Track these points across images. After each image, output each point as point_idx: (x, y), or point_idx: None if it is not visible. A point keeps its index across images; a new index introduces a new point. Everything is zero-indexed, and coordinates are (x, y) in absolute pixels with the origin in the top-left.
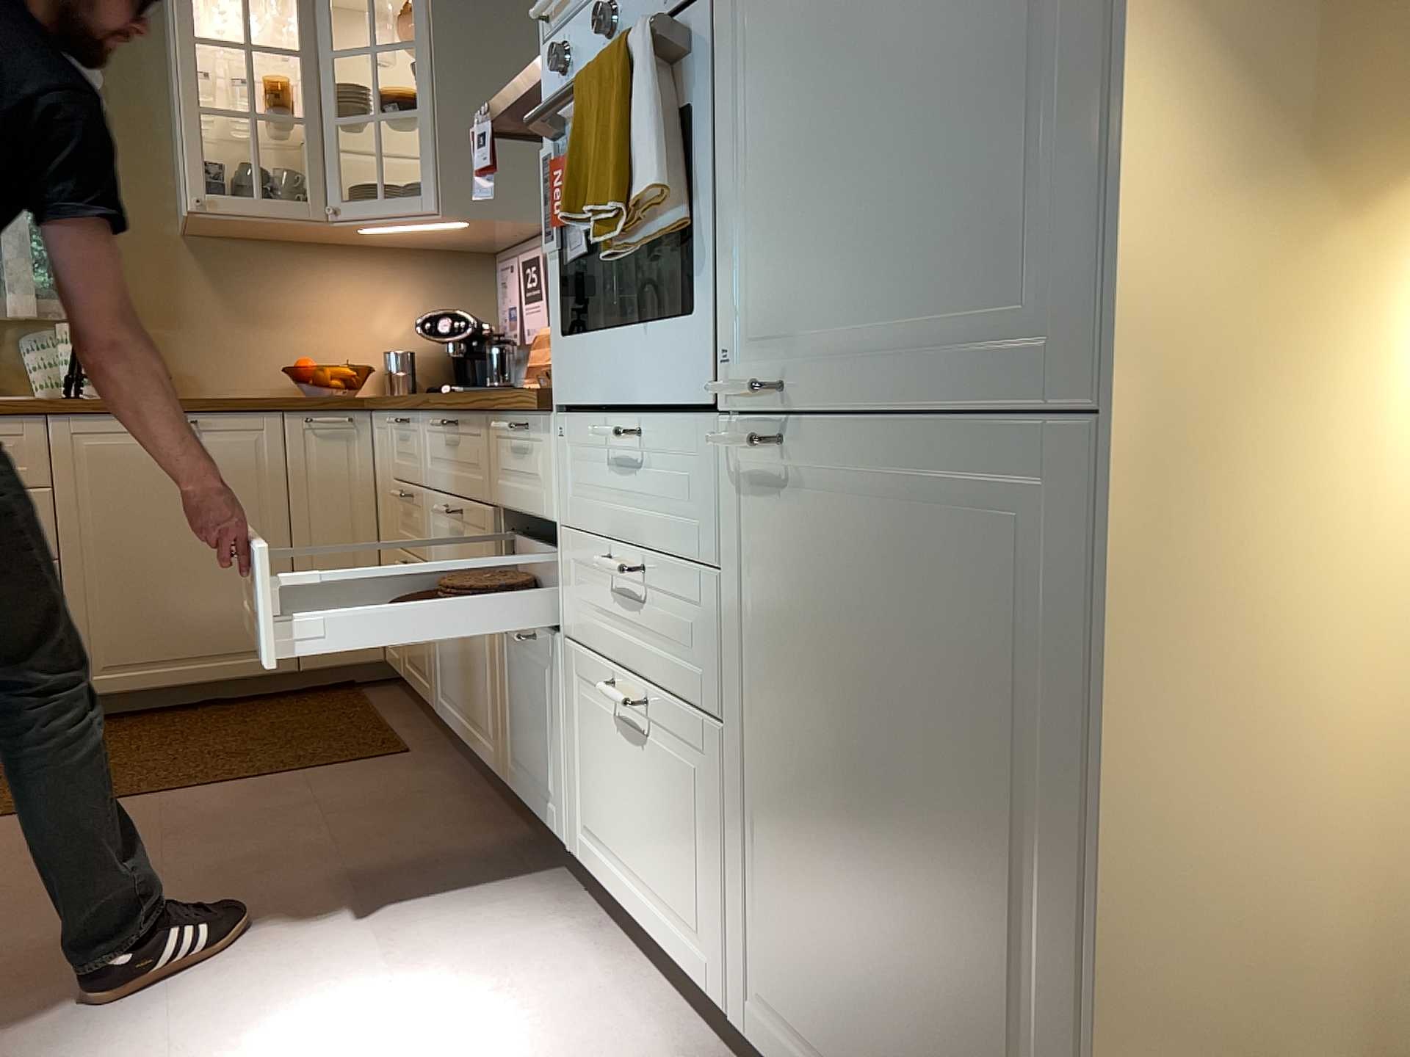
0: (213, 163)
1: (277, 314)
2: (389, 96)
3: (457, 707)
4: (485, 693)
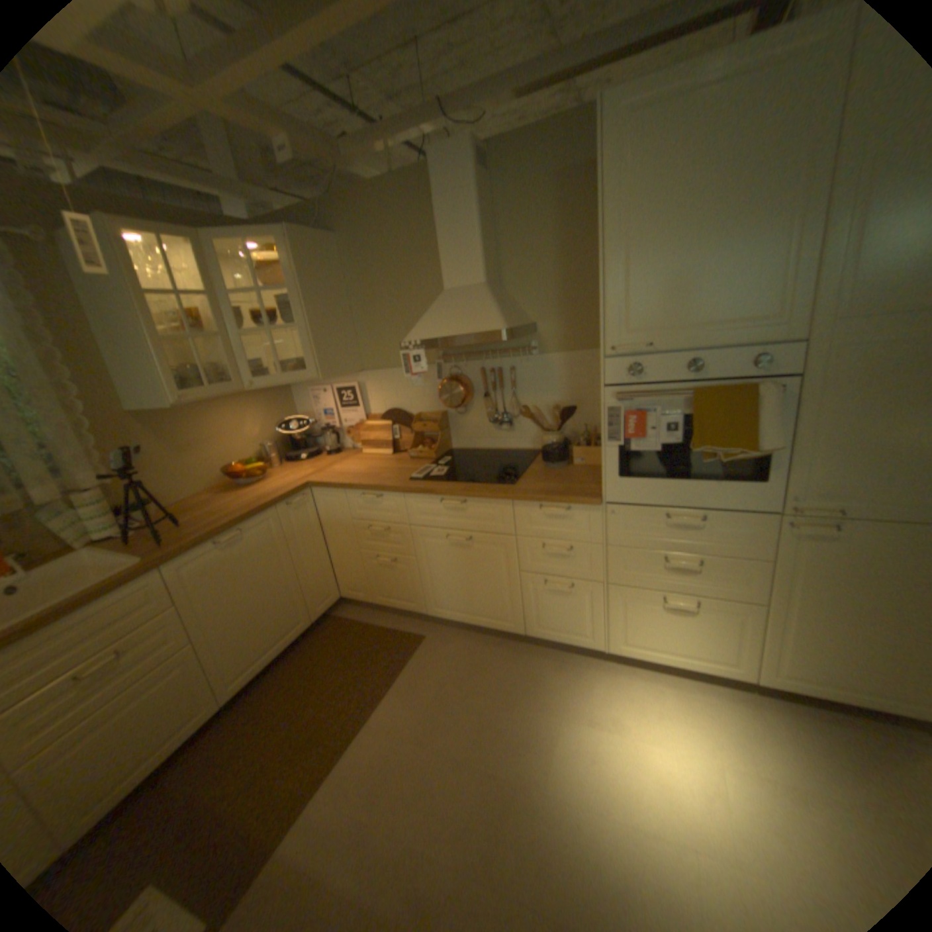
0: (171, 371)
1: (195, 443)
2: (248, 310)
3: (462, 612)
4: (504, 605)
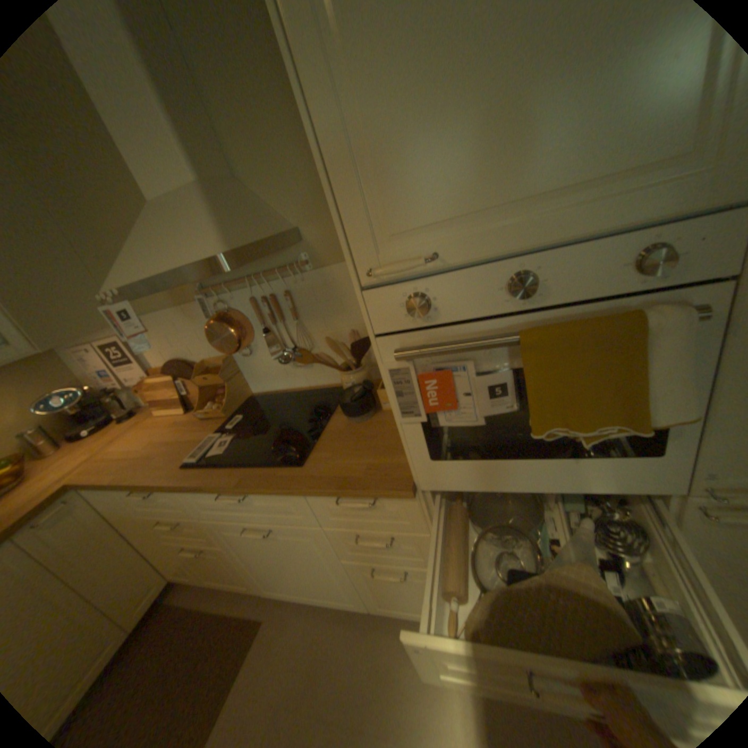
0: None
1: None
2: None
3: (293, 594)
4: (334, 589)
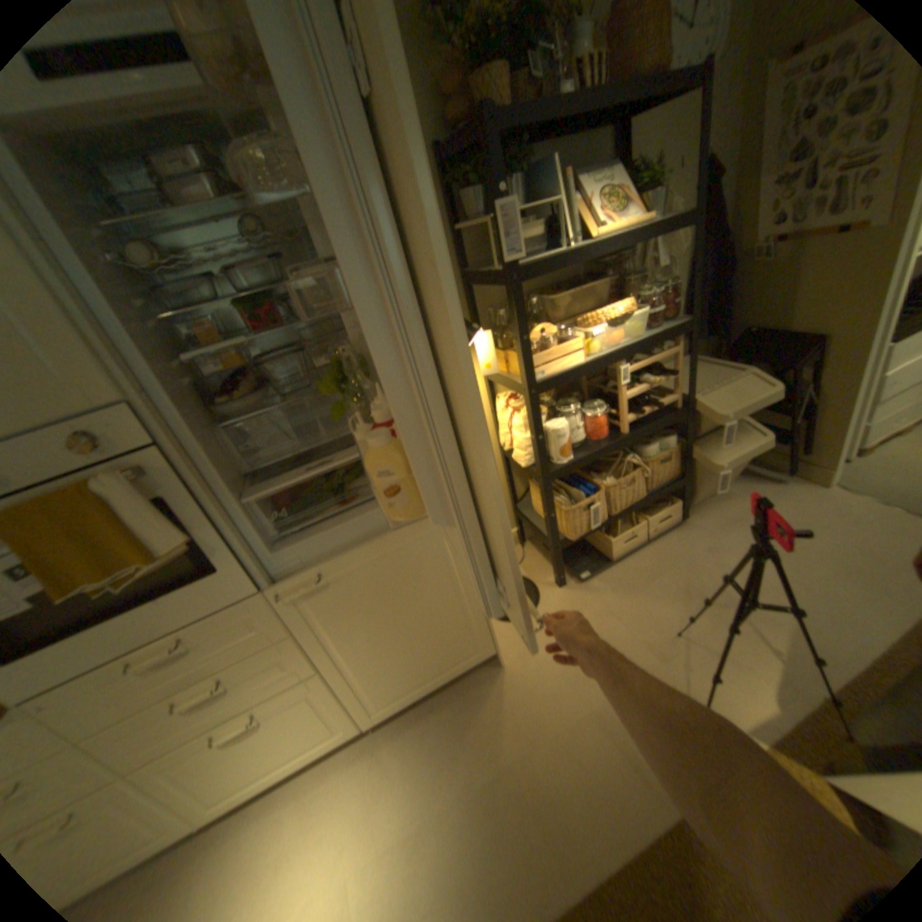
0: None
1: None
2: None
3: None
4: None
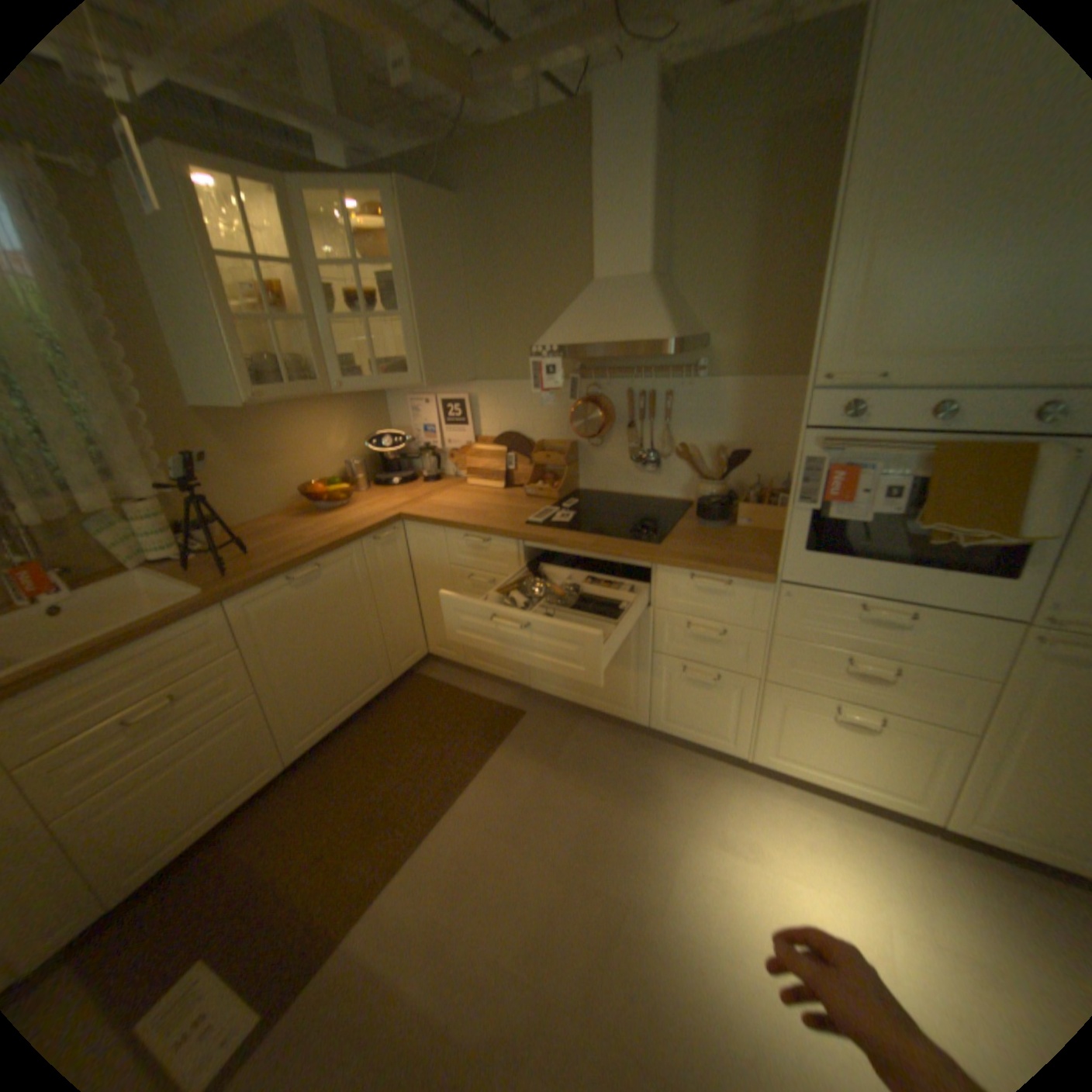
0: (244, 361)
1: (269, 453)
2: (341, 290)
3: (573, 690)
4: (626, 688)
